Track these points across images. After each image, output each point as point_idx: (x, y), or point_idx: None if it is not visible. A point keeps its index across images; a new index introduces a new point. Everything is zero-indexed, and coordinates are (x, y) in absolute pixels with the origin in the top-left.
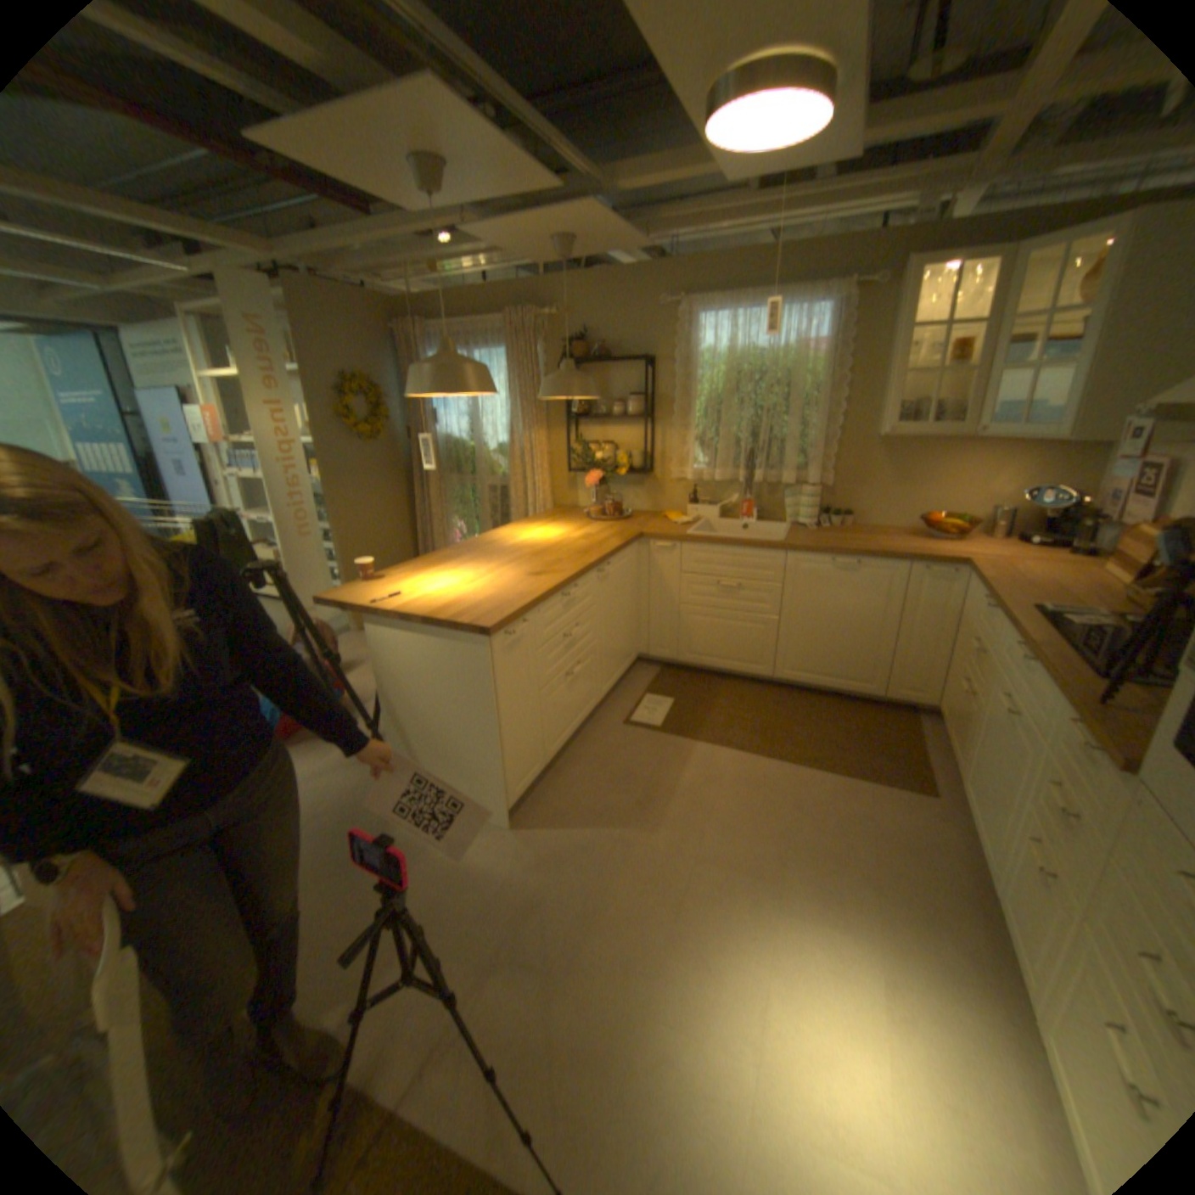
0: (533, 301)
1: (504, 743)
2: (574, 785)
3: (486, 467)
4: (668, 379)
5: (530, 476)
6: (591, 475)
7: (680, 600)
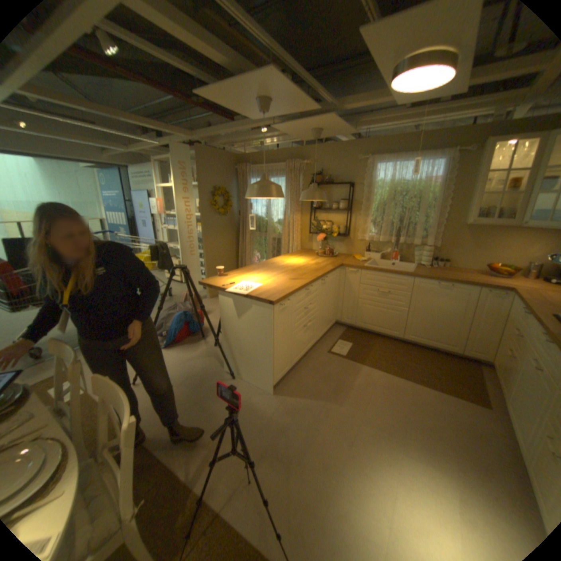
0: (299, 157)
1: (274, 354)
2: (303, 378)
3: (271, 229)
4: (360, 193)
5: (291, 234)
6: (320, 235)
7: (359, 296)
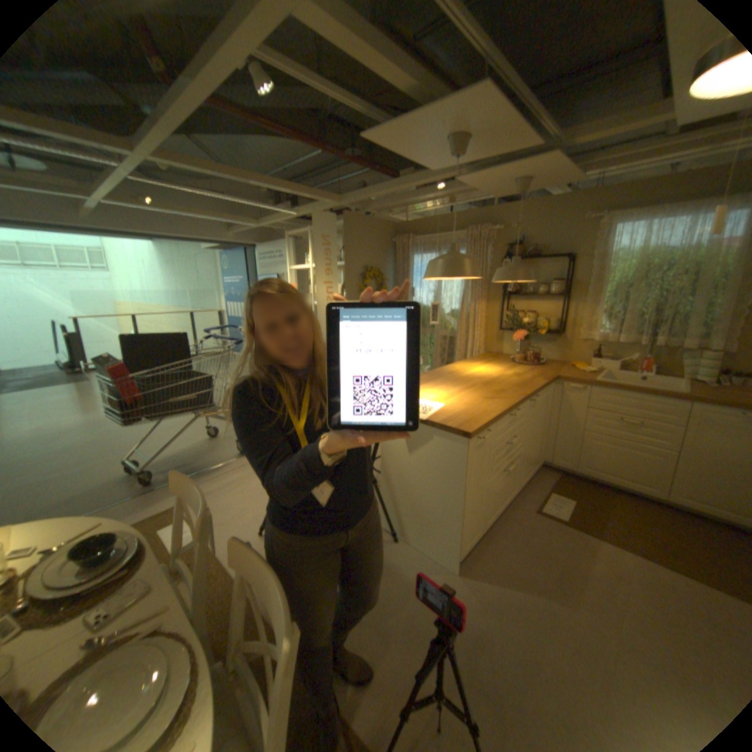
0: (487, 221)
1: (465, 513)
2: (504, 553)
3: (441, 324)
4: (585, 268)
5: (471, 331)
6: (518, 332)
7: (585, 427)
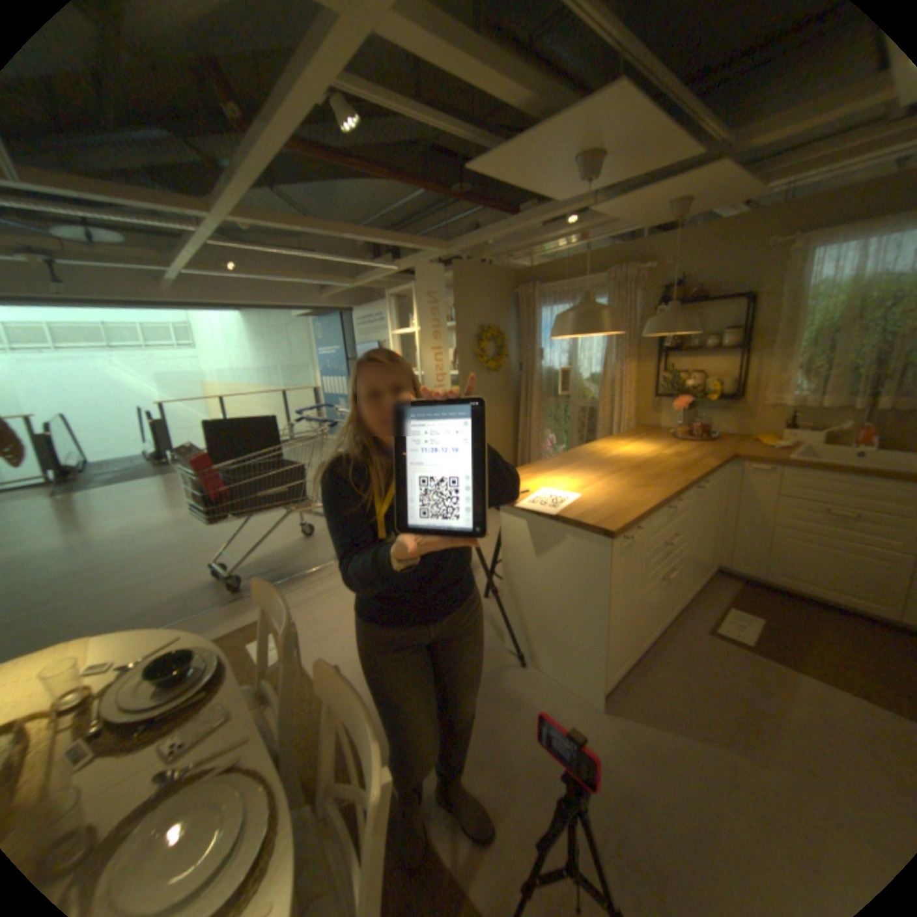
0: (635, 257)
1: (611, 633)
2: (665, 685)
3: (579, 392)
4: (771, 311)
5: (617, 399)
6: (680, 399)
7: (777, 521)
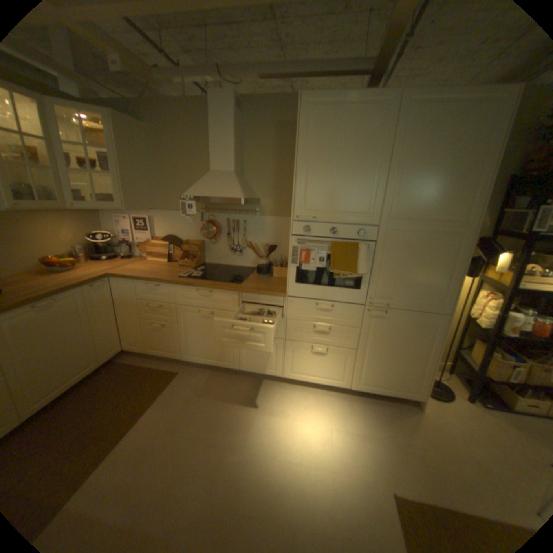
0: None
1: None
2: None
3: None
4: None
5: None
6: None
7: None
